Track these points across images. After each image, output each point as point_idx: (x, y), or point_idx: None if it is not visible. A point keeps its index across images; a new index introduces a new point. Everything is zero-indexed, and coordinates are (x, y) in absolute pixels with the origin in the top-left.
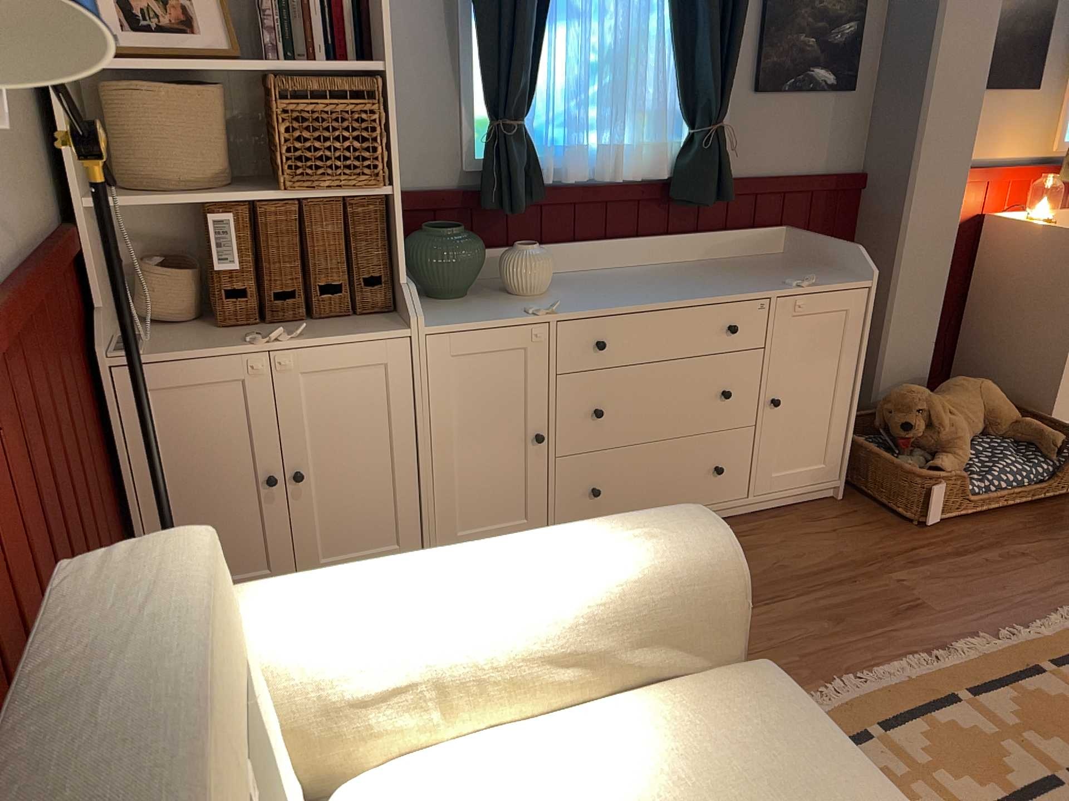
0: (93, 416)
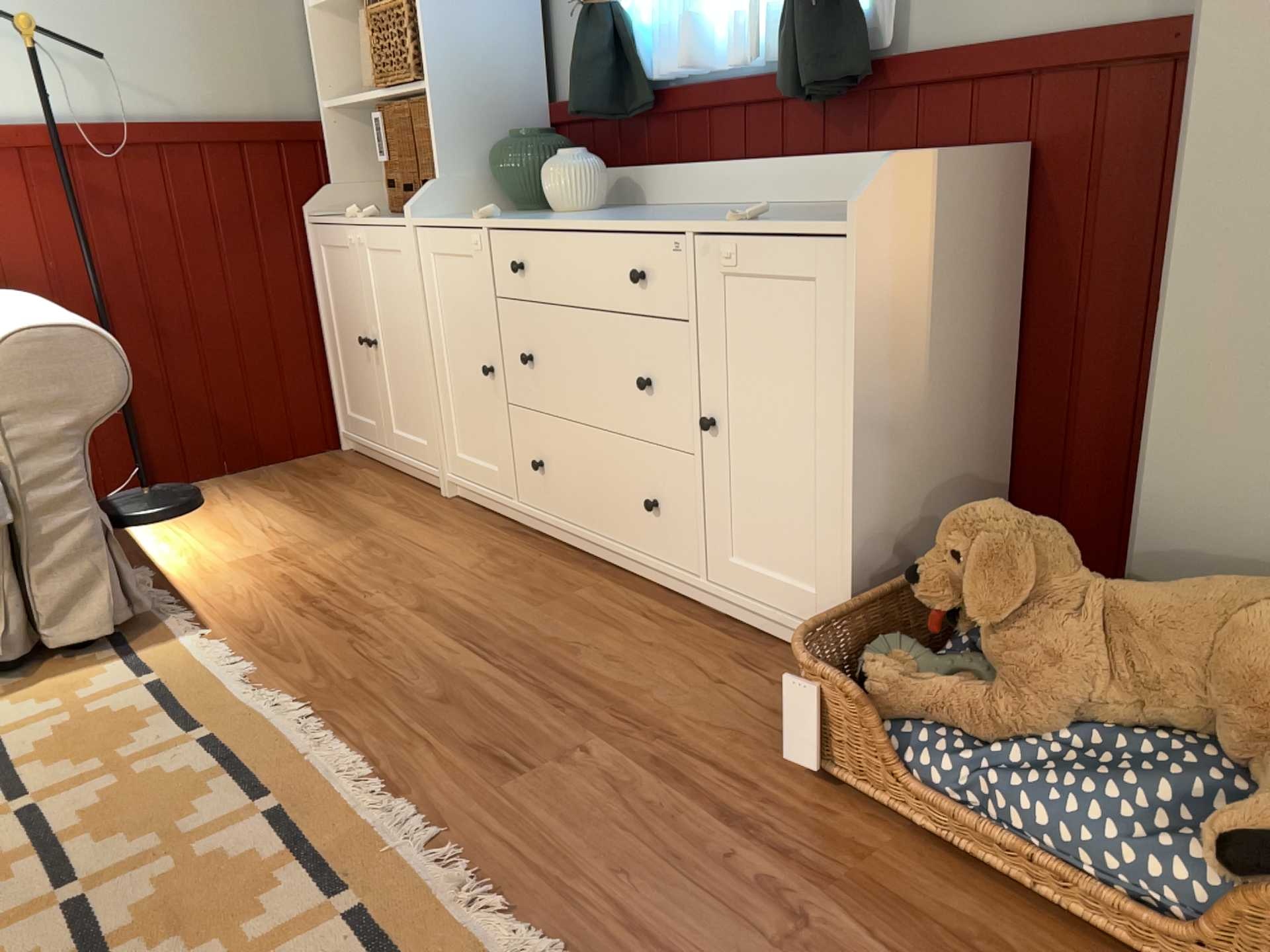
0: (292, 254)
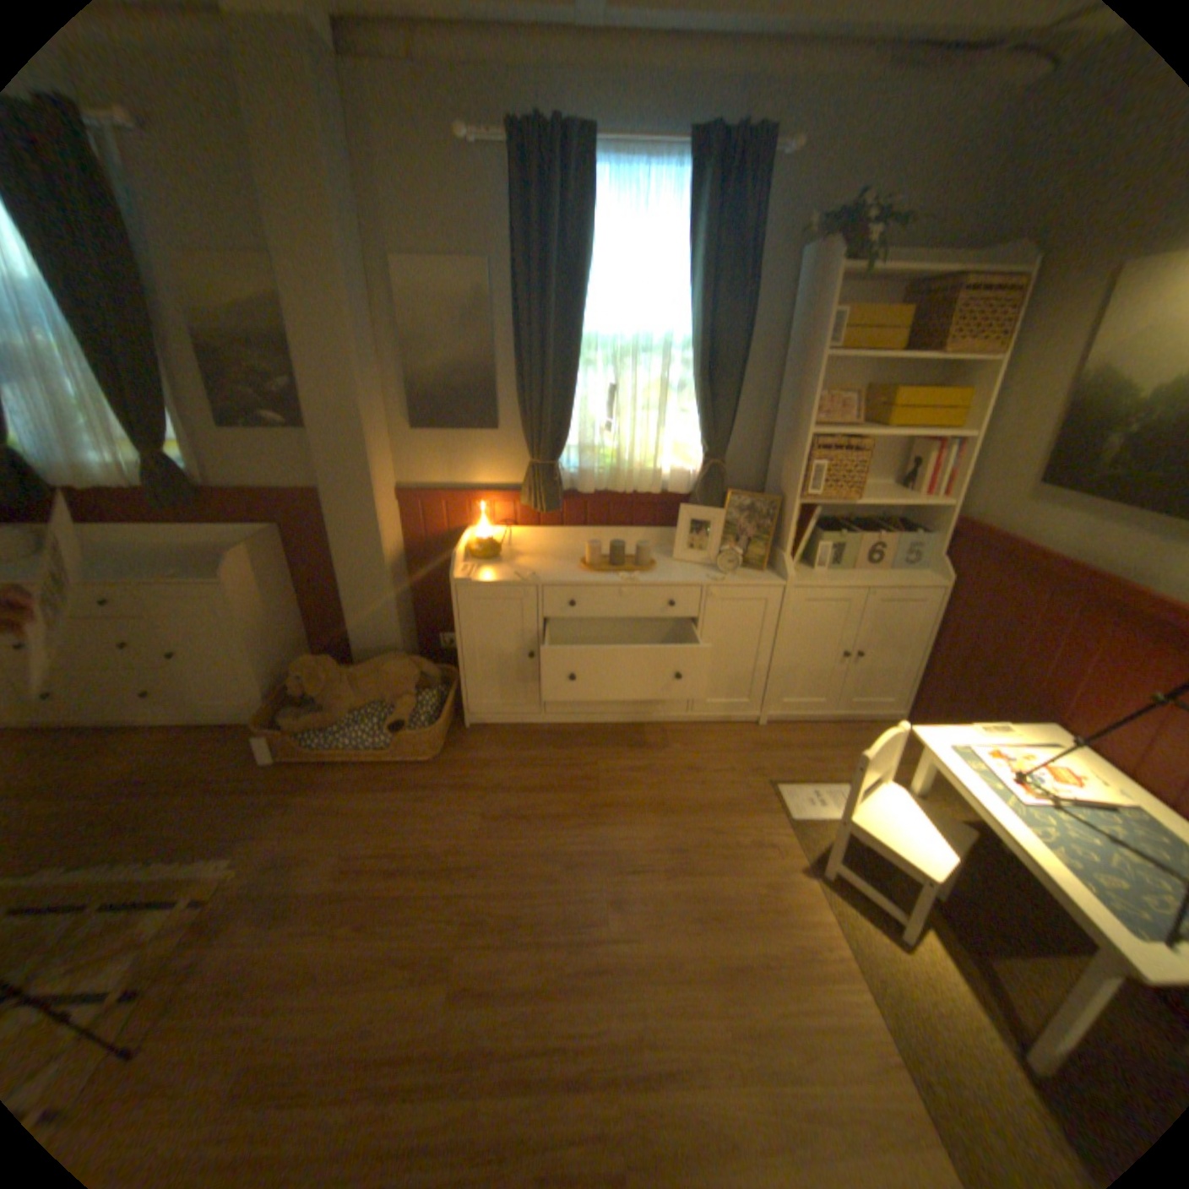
0: None
